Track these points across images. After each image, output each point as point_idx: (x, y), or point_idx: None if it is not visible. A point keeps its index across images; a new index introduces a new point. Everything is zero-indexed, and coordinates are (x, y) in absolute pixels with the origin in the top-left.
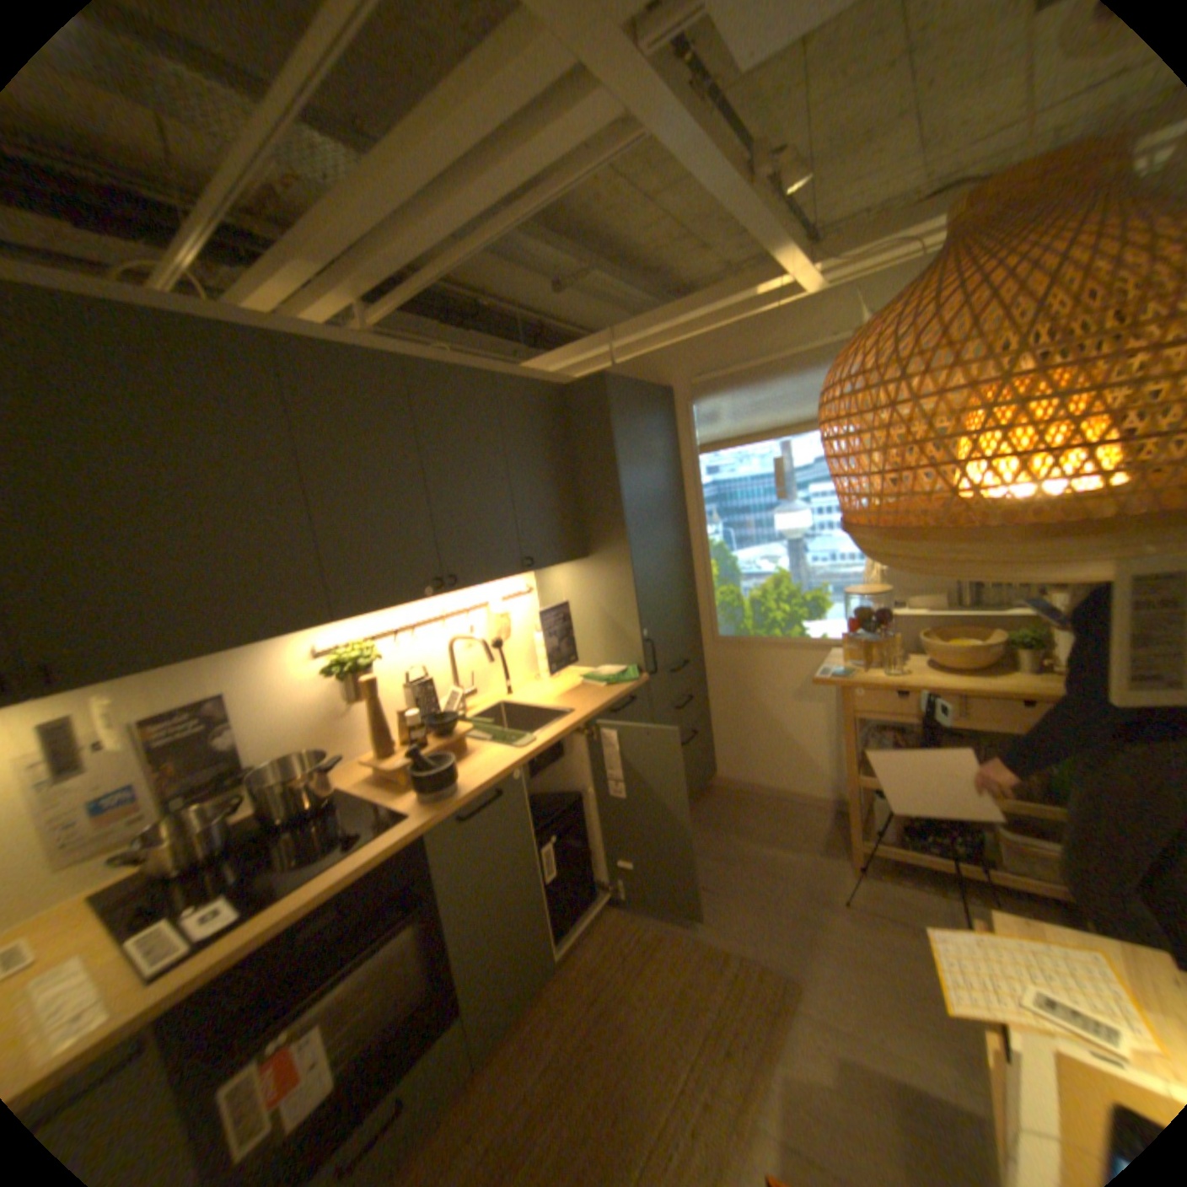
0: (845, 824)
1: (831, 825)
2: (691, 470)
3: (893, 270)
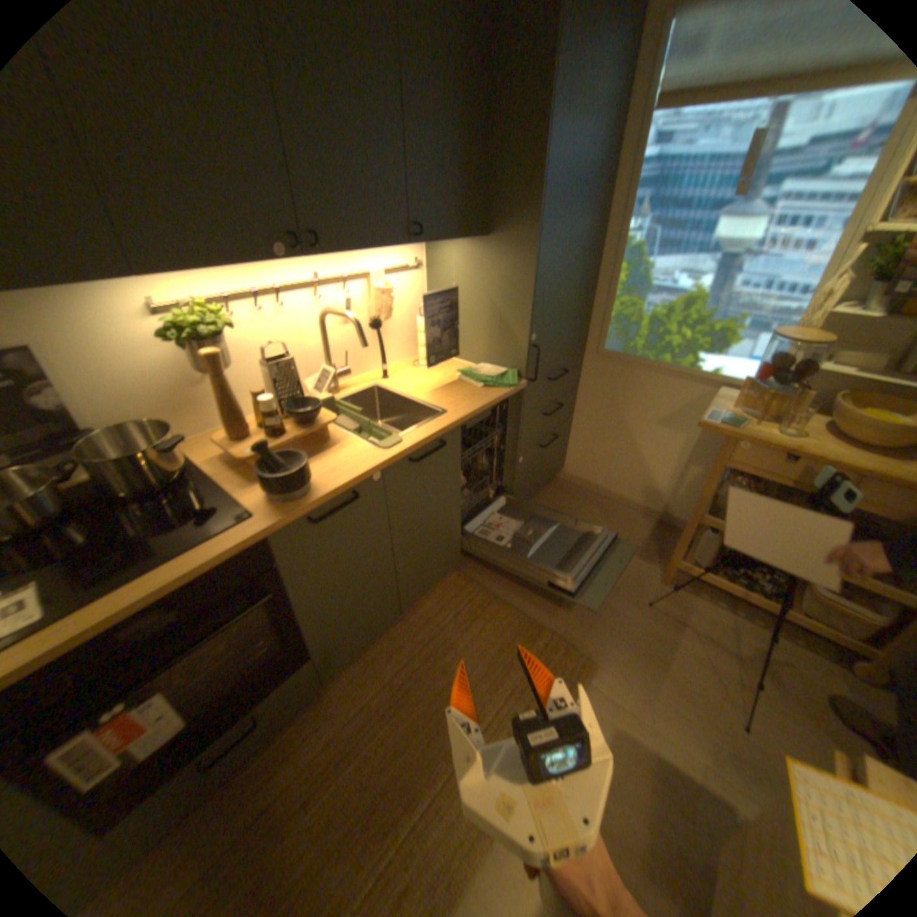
0: (663, 533)
1: (650, 531)
2: (636, 133)
3: None
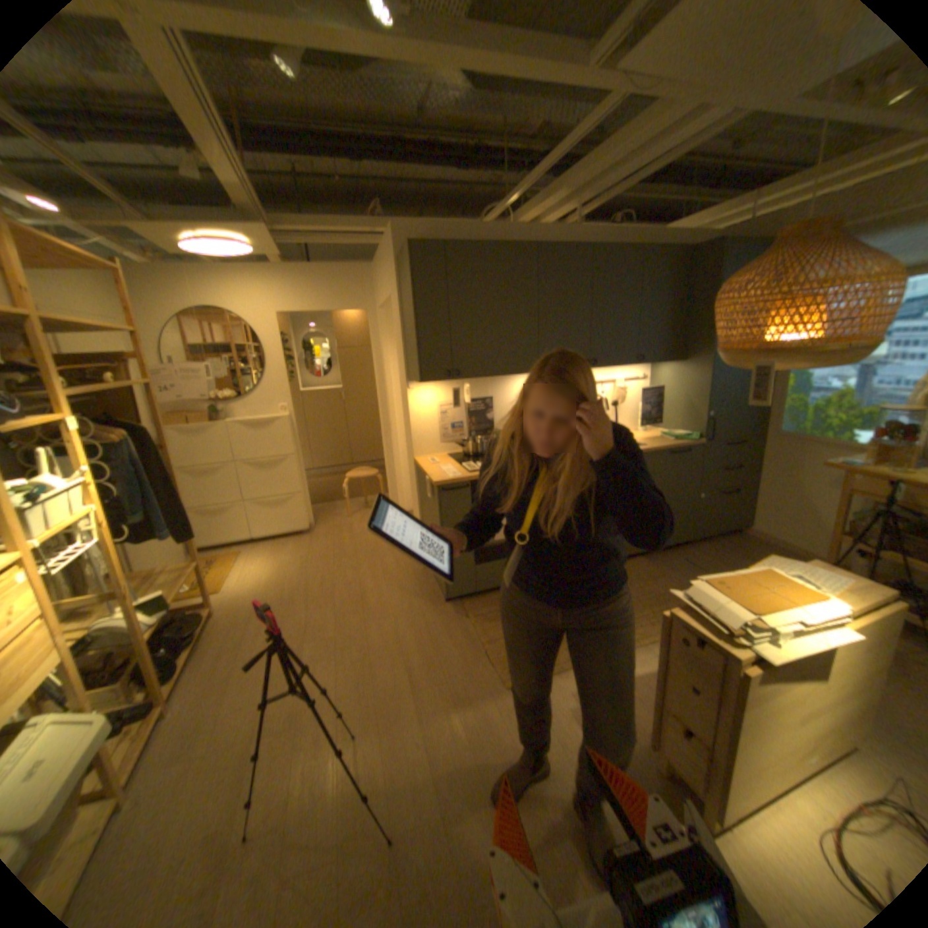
0: None
1: None
2: None
3: None
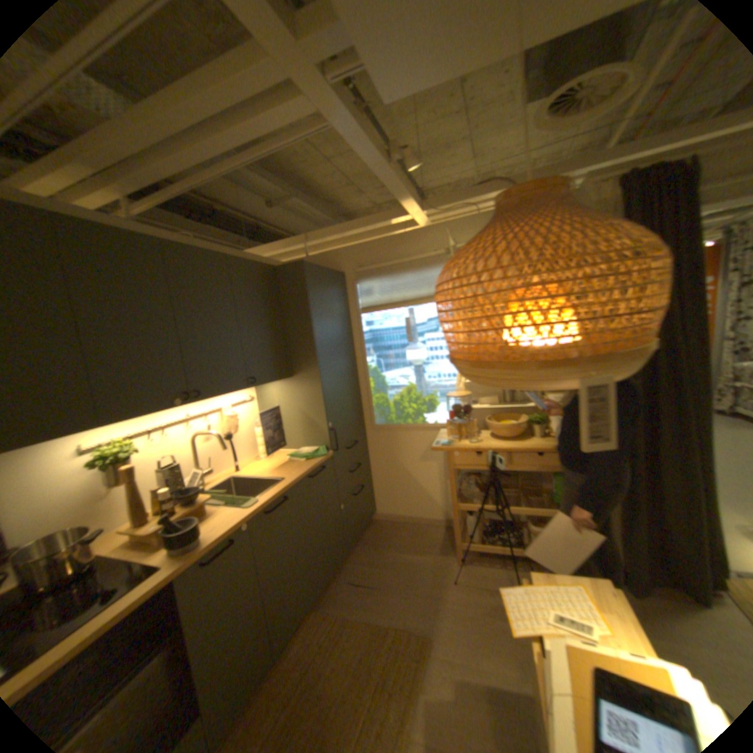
0: (451, 534)
1: (443, 536)
2: (357, 323)
3: (464, 220)
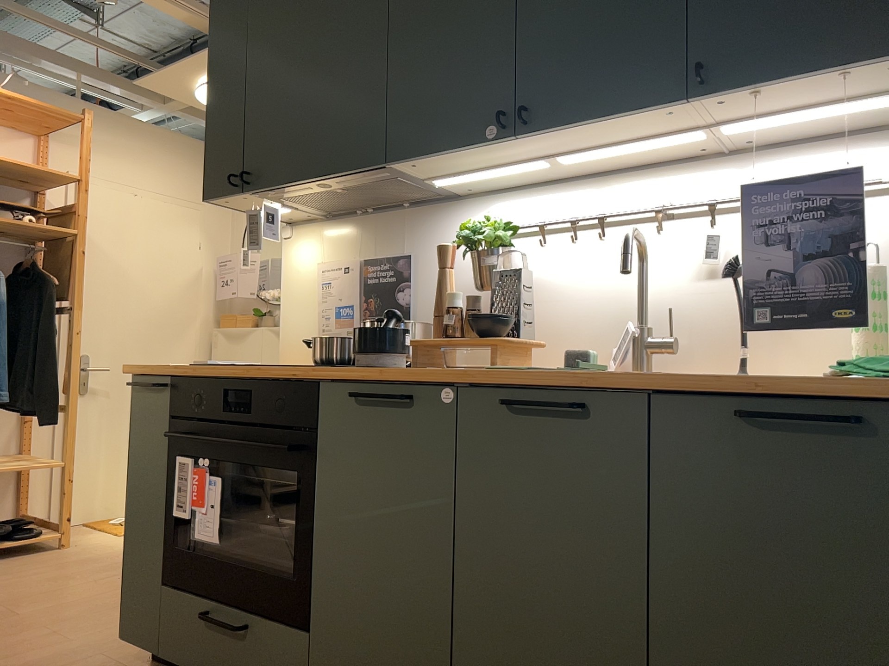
0: None
1: None
2: None
3: None
